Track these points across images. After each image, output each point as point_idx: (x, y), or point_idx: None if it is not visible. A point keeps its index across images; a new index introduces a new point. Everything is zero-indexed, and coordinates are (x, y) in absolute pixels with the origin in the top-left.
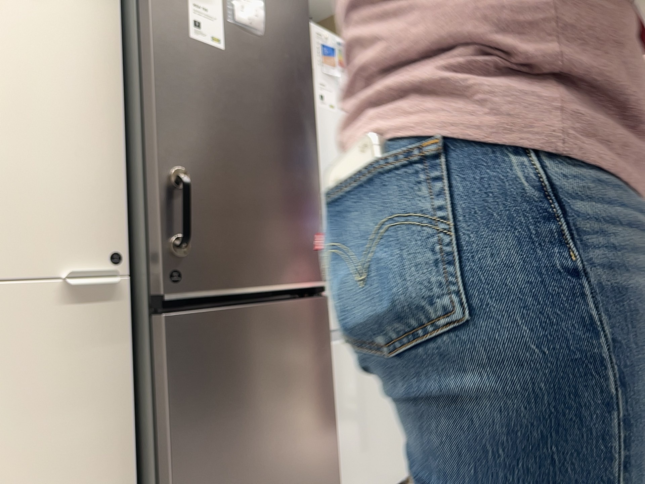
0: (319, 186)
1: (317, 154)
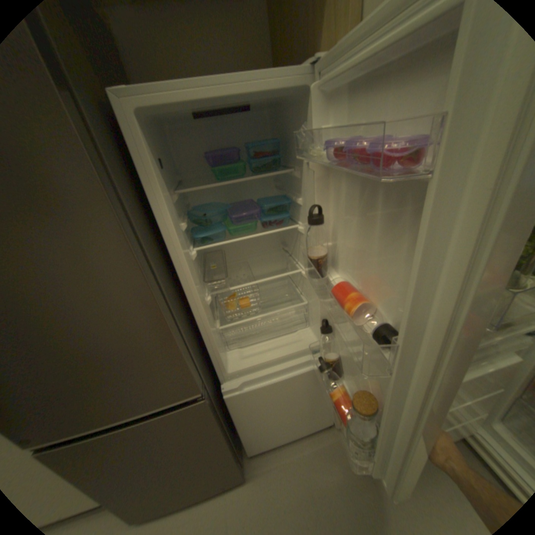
0: (167, 334)
1: (154, 308)
